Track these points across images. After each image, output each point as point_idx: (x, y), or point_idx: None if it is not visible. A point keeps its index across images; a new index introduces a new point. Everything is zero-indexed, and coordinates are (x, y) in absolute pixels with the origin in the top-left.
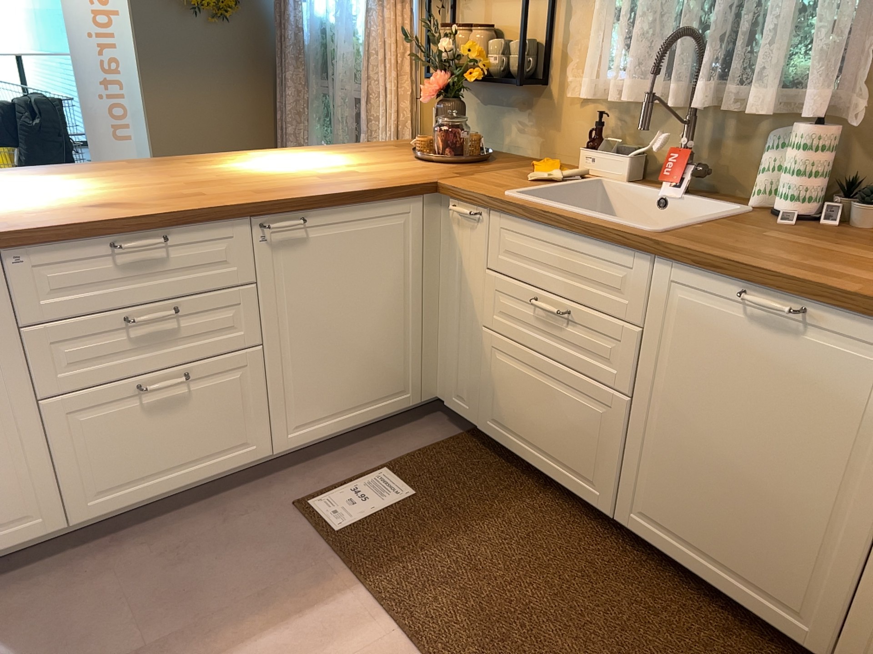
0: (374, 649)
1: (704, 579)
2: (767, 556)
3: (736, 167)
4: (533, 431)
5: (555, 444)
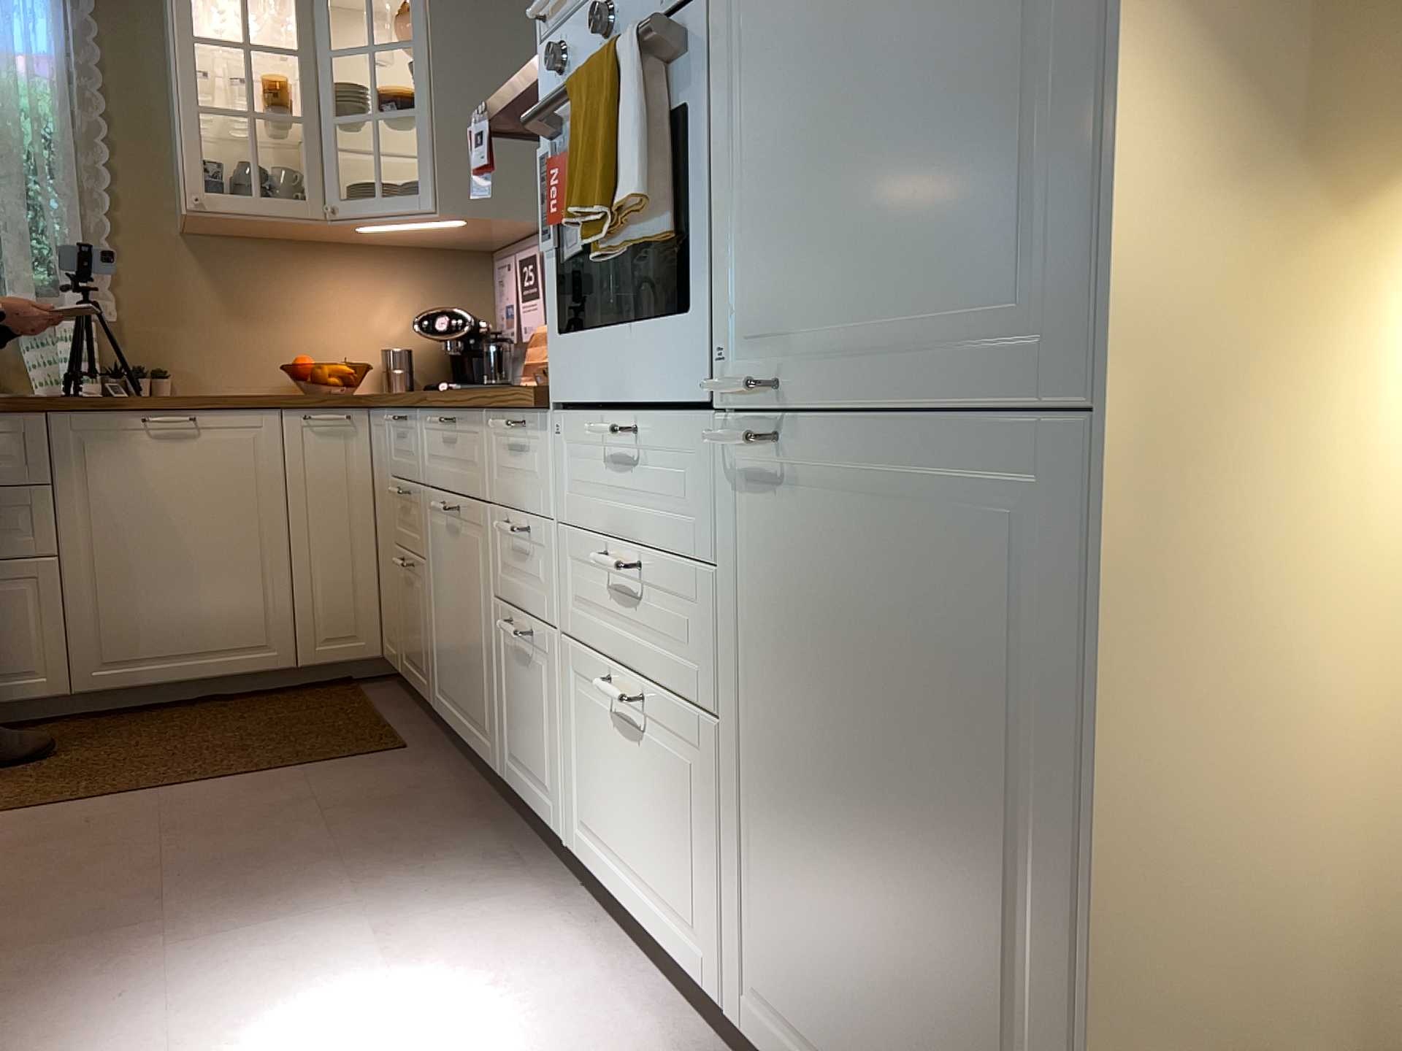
0: None
1: (184, 680)
2: (228, 617)
3: None
4: None
5: None
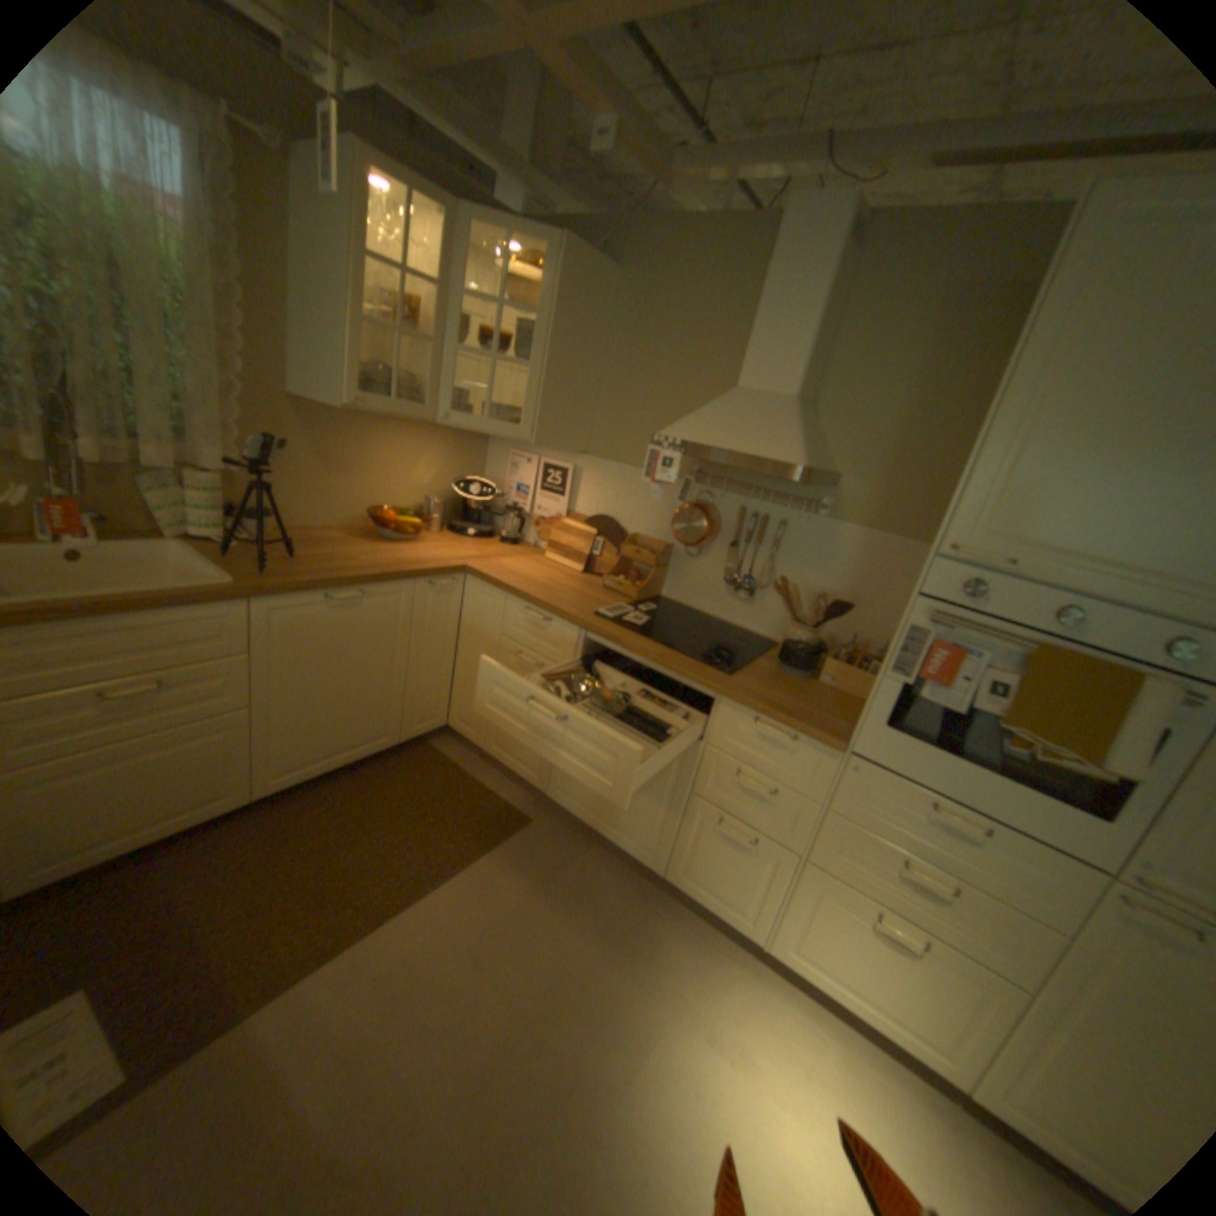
0: (335, 991)
1: (331, 772)
2: (364, 725)
3: (109, 509)
4: (130, 821)
5: (168, 807)
